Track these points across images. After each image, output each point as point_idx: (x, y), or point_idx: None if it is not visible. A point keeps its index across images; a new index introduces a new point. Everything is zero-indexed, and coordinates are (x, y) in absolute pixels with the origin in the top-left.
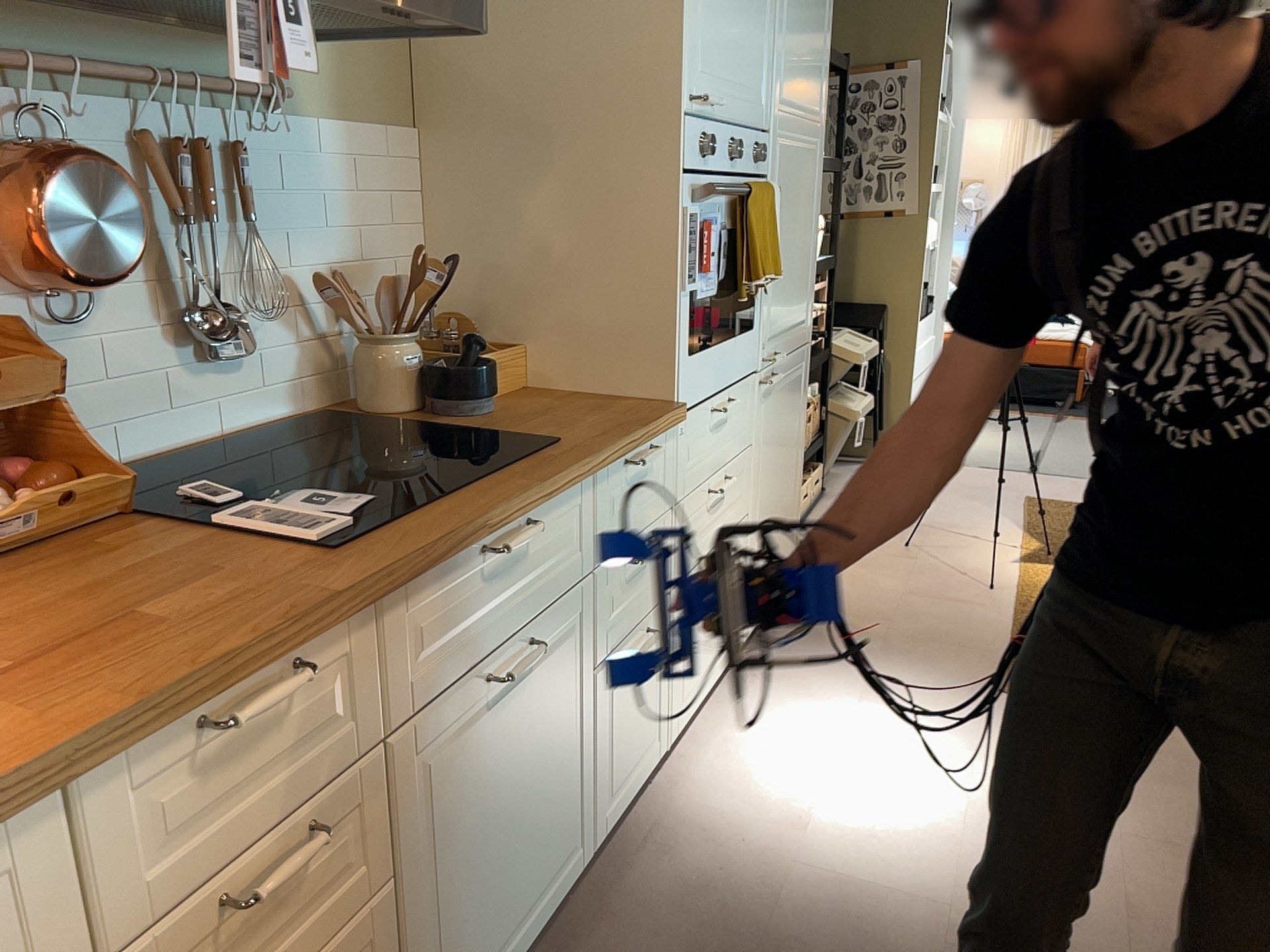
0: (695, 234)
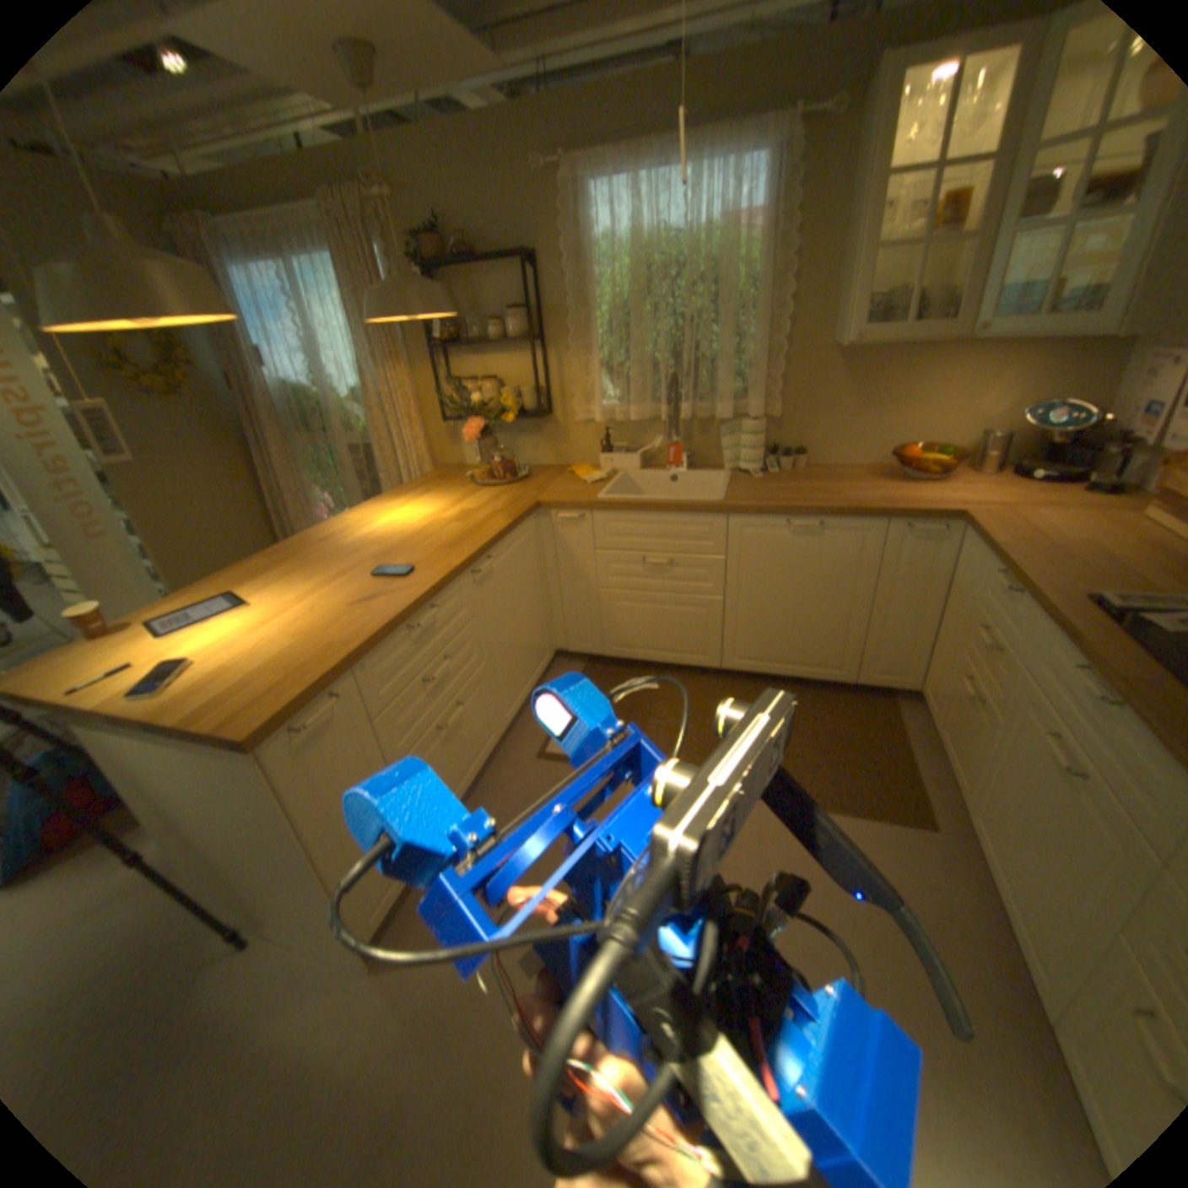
0: None
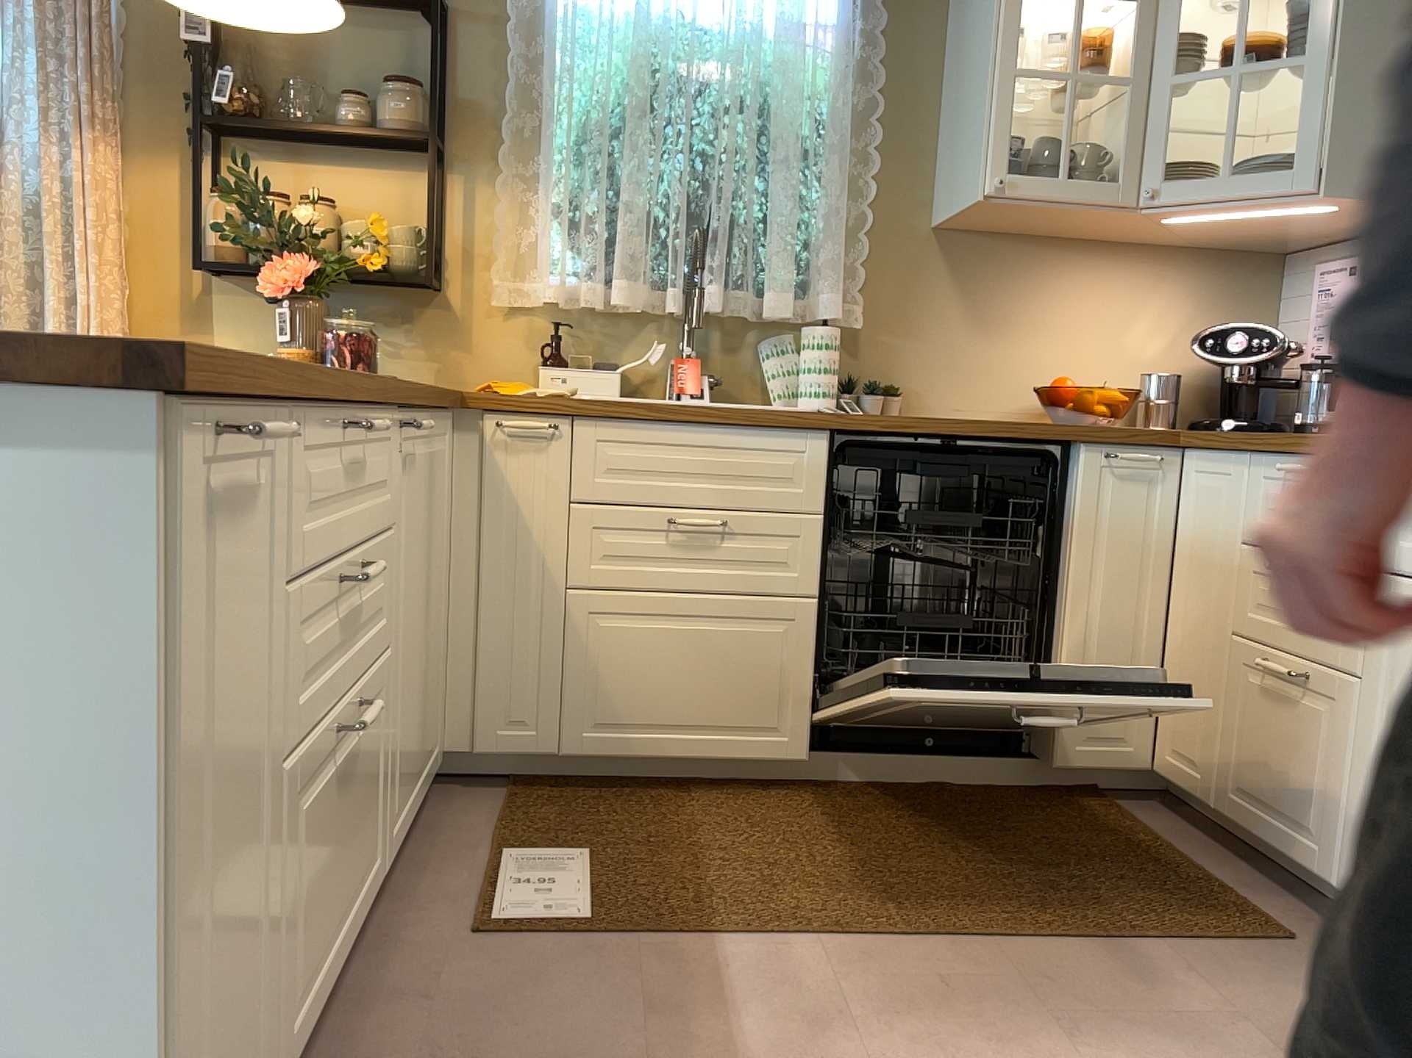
0: None
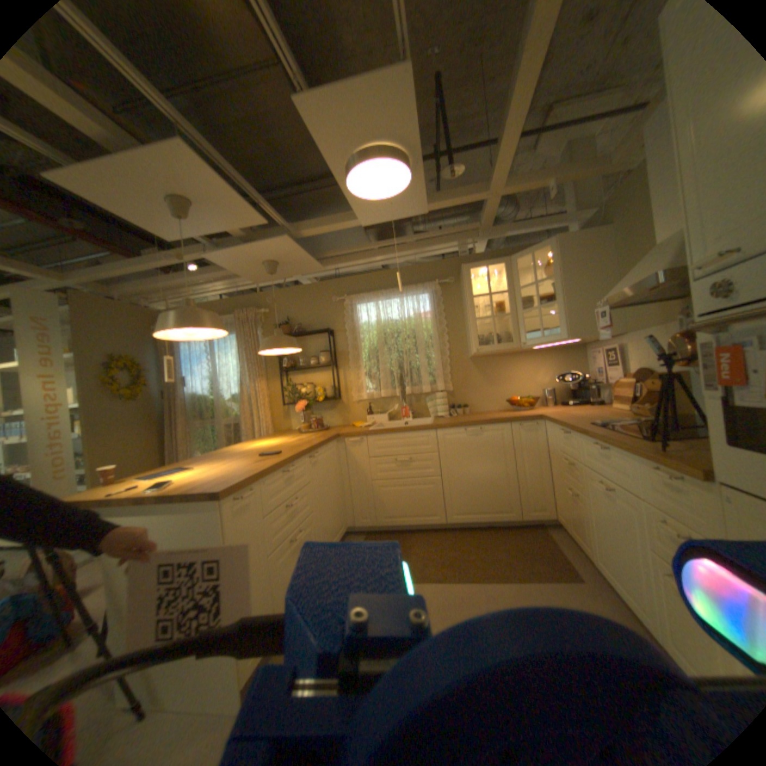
0: (709, 354)
